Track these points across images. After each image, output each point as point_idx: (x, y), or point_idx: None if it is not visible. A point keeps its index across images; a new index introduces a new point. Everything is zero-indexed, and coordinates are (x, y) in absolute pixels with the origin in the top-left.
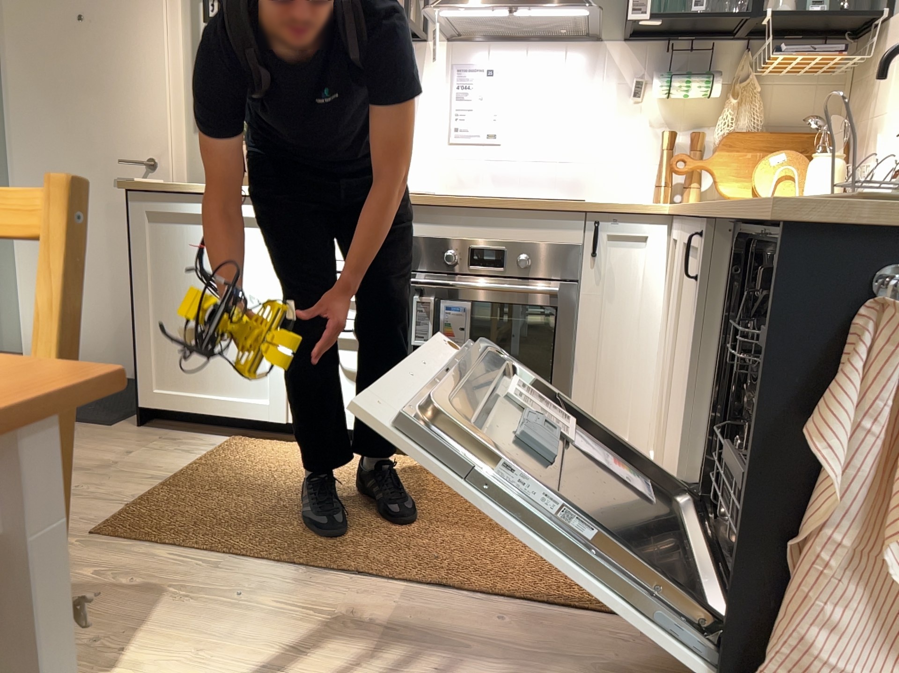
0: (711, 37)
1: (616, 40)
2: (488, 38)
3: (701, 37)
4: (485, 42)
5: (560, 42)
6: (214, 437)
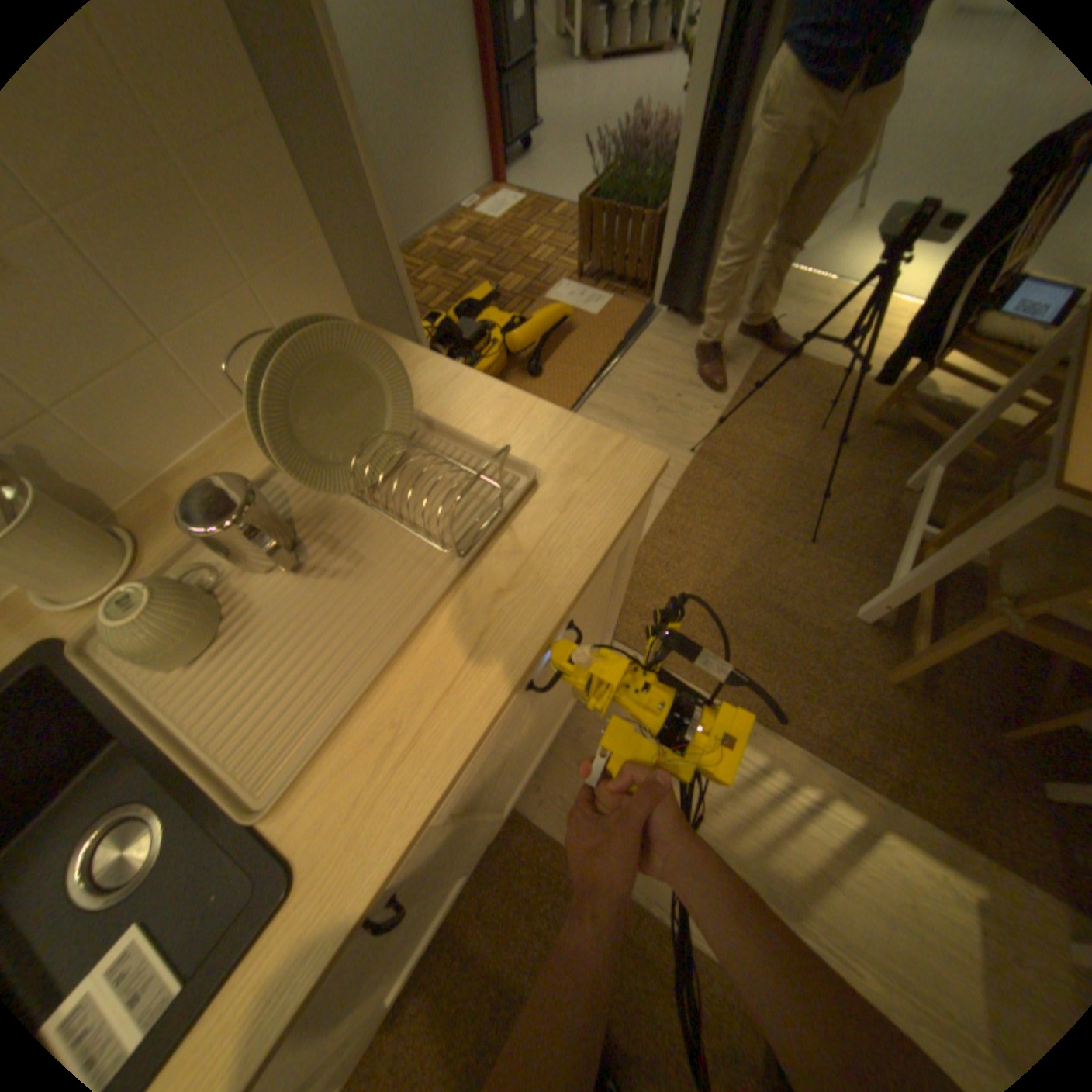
0: None
1: None
2: None
3: None
4: None
5: None
6: None
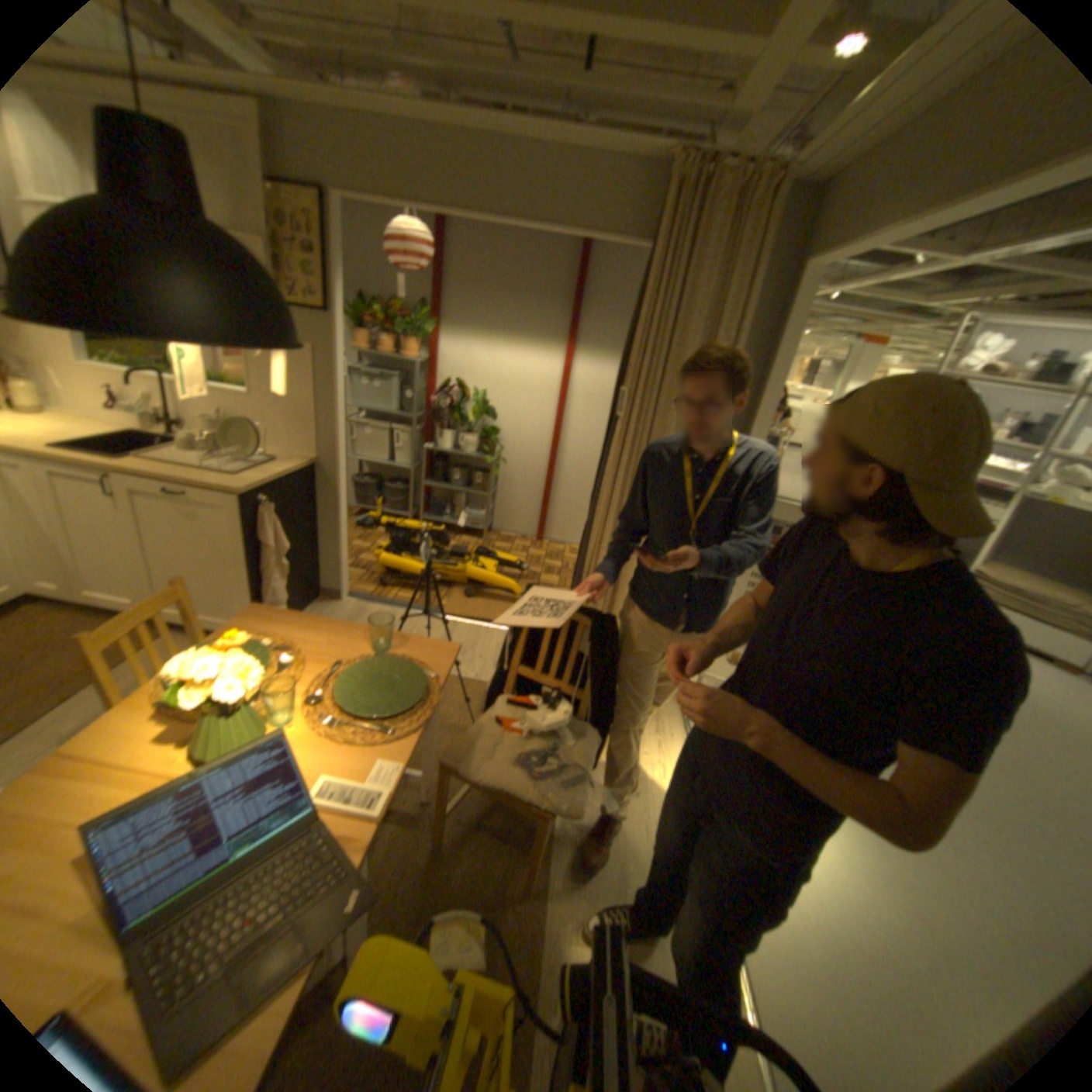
0: None
1: None
2: None
3: None
4: None
5: None
6: None
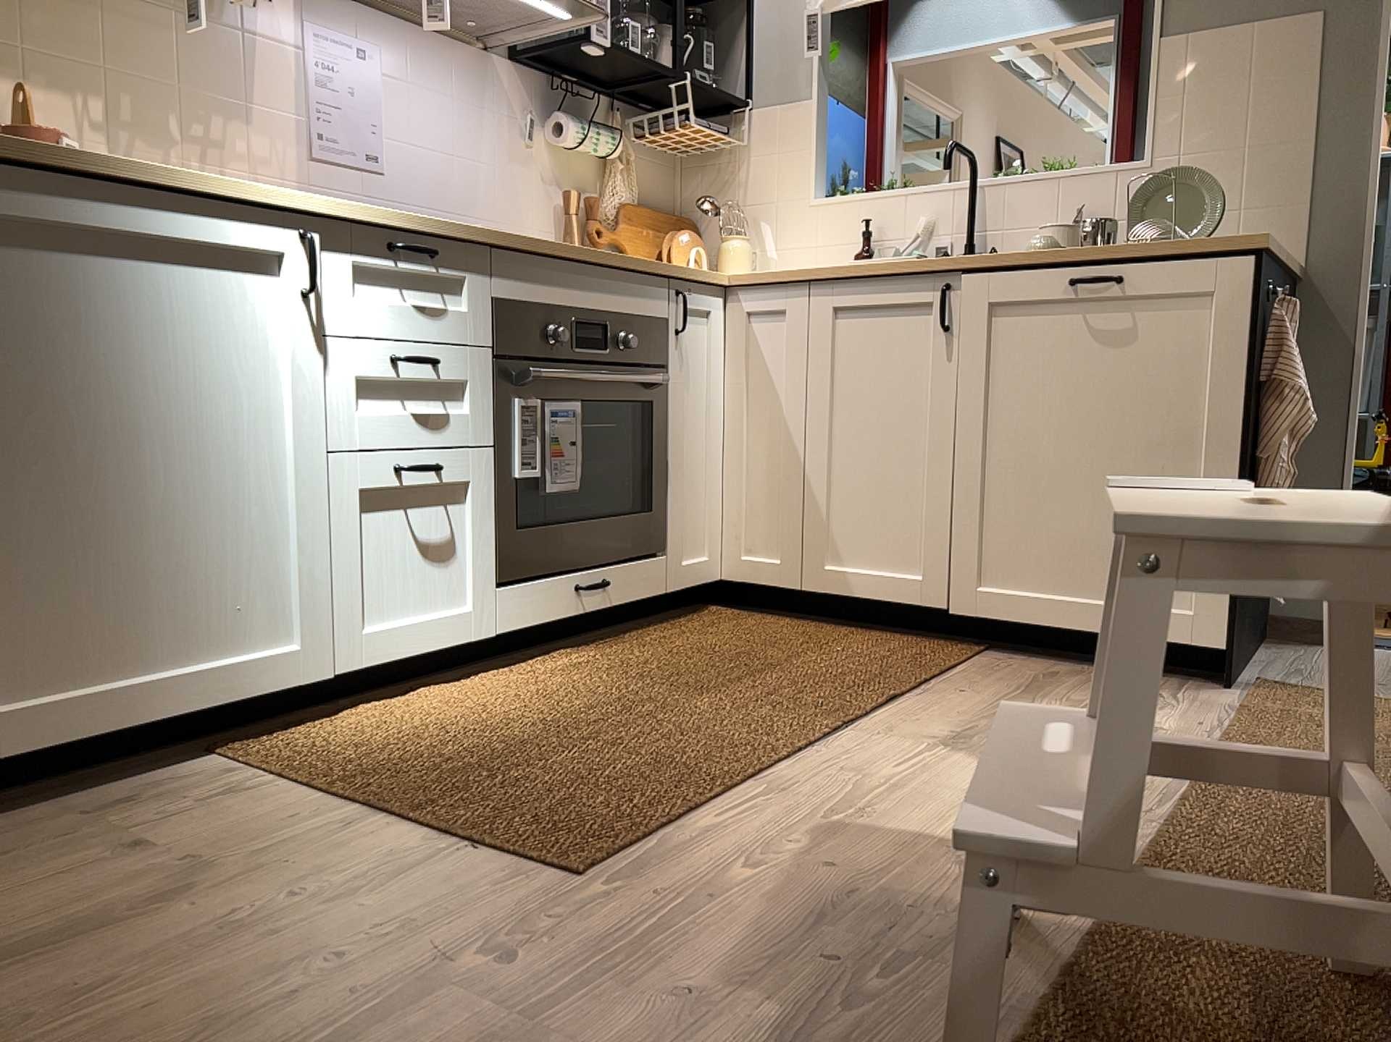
0: (593, 86)
1: (506, 60)
2: (358, 2)
3: (584, 82)
4: (339, 5)
5: (435, 40)
6: (184, 767)
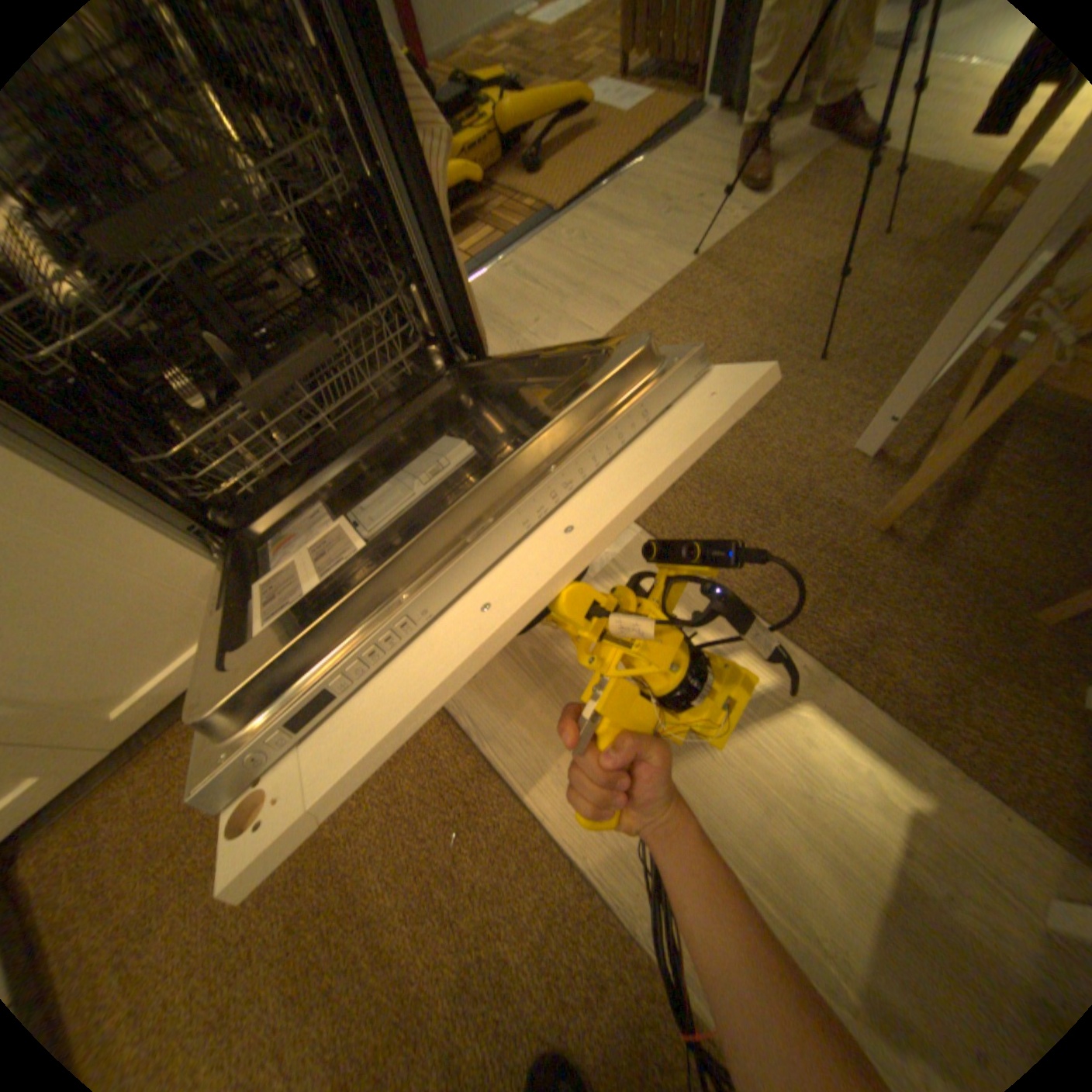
0: None
1: None
2: None
3: None
4: None
5: None
6: None
